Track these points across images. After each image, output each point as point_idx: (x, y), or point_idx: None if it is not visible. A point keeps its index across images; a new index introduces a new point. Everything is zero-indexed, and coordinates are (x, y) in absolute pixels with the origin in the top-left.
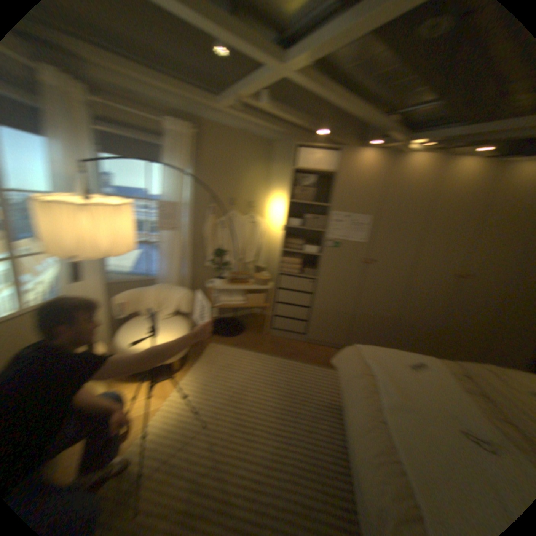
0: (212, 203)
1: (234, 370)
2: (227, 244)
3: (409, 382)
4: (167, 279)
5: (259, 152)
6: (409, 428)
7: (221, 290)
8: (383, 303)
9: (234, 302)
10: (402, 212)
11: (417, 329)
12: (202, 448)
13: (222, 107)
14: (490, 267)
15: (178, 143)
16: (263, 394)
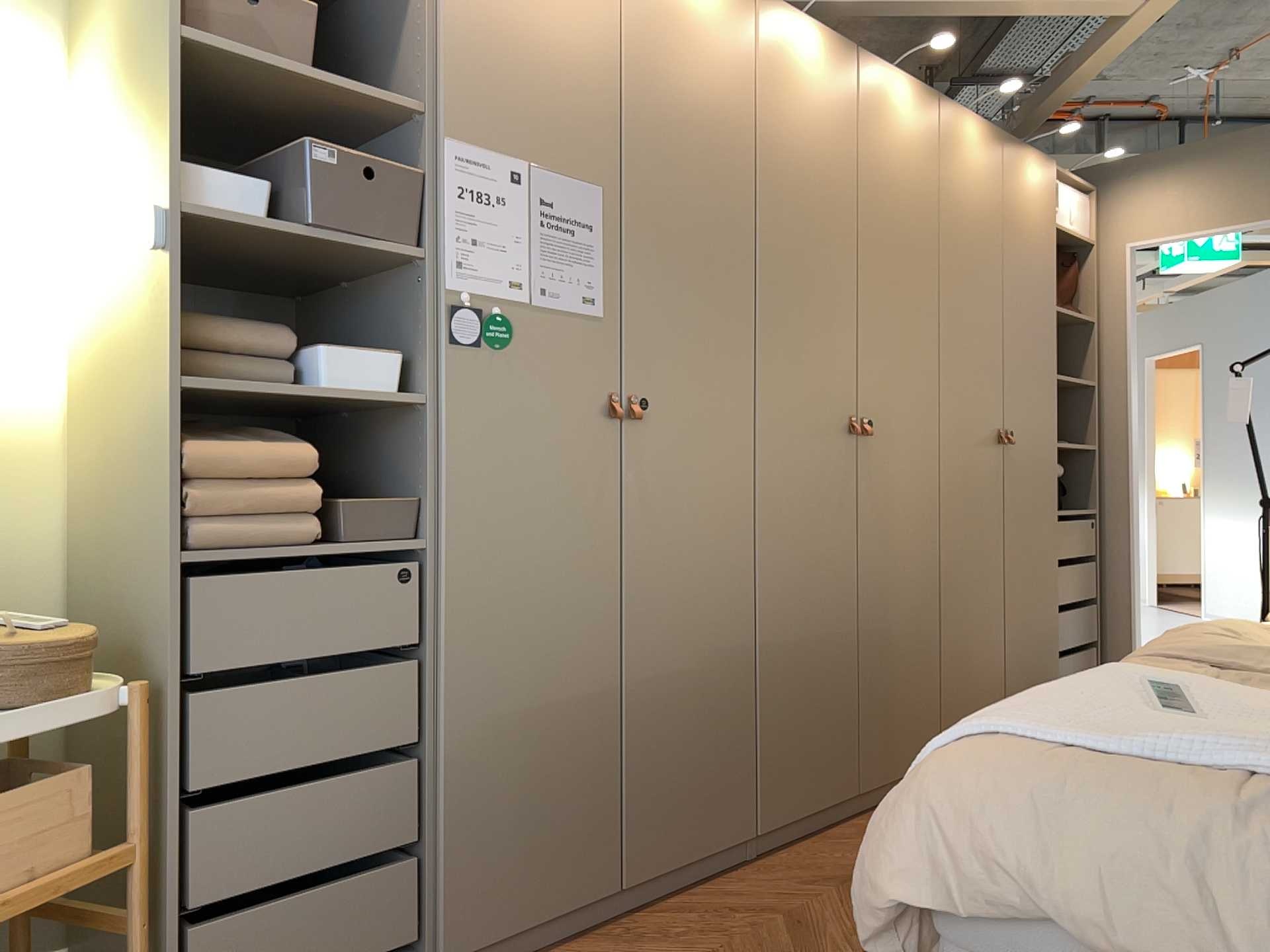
0: None
1: None
2: None
3: None
4: None
5: None
6: None
7: None
8: (699, 598)
9: None
10: (686, 180)
11: (806, 672)
12: None
13: None
14: (897, 387)
15: None
16: None
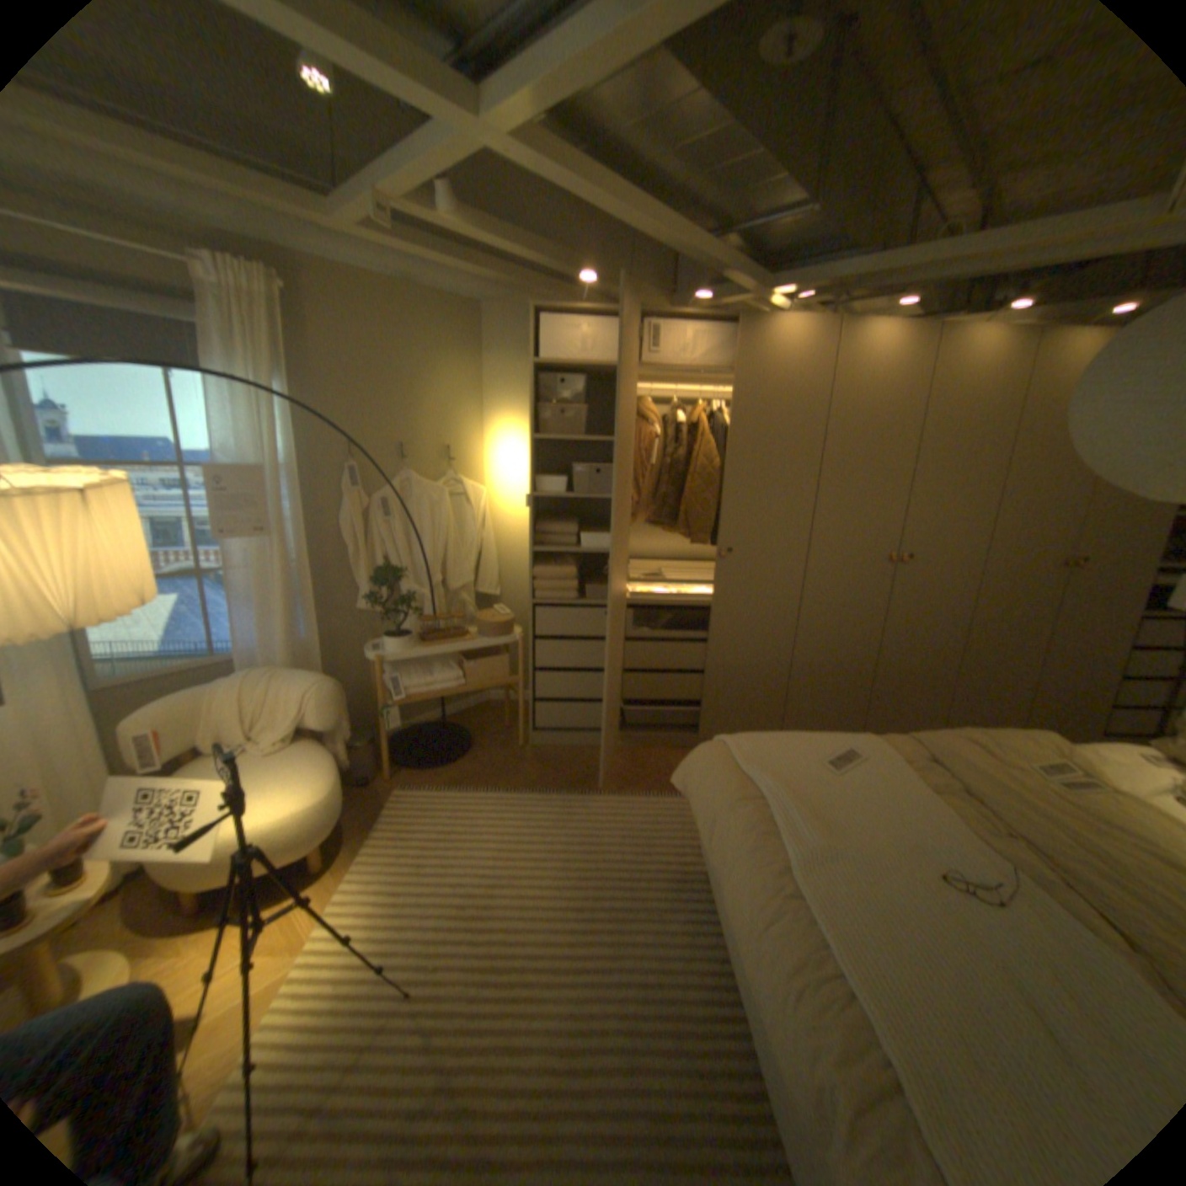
0: (341, 459)
1: (452, 847)
2: (394, 554)
3: (828, 796)
4: (251, 660)
5: (442, 329)
6: (841, 895)
7: (395, 664)
8: (754, 637)
9: (430, 688)
10: (768, 442)
11: (826, 679)
12: (397, 1054)
13: (333, 224)
14: (941, 535)
15: (227, 316)
16: (527, 886)
